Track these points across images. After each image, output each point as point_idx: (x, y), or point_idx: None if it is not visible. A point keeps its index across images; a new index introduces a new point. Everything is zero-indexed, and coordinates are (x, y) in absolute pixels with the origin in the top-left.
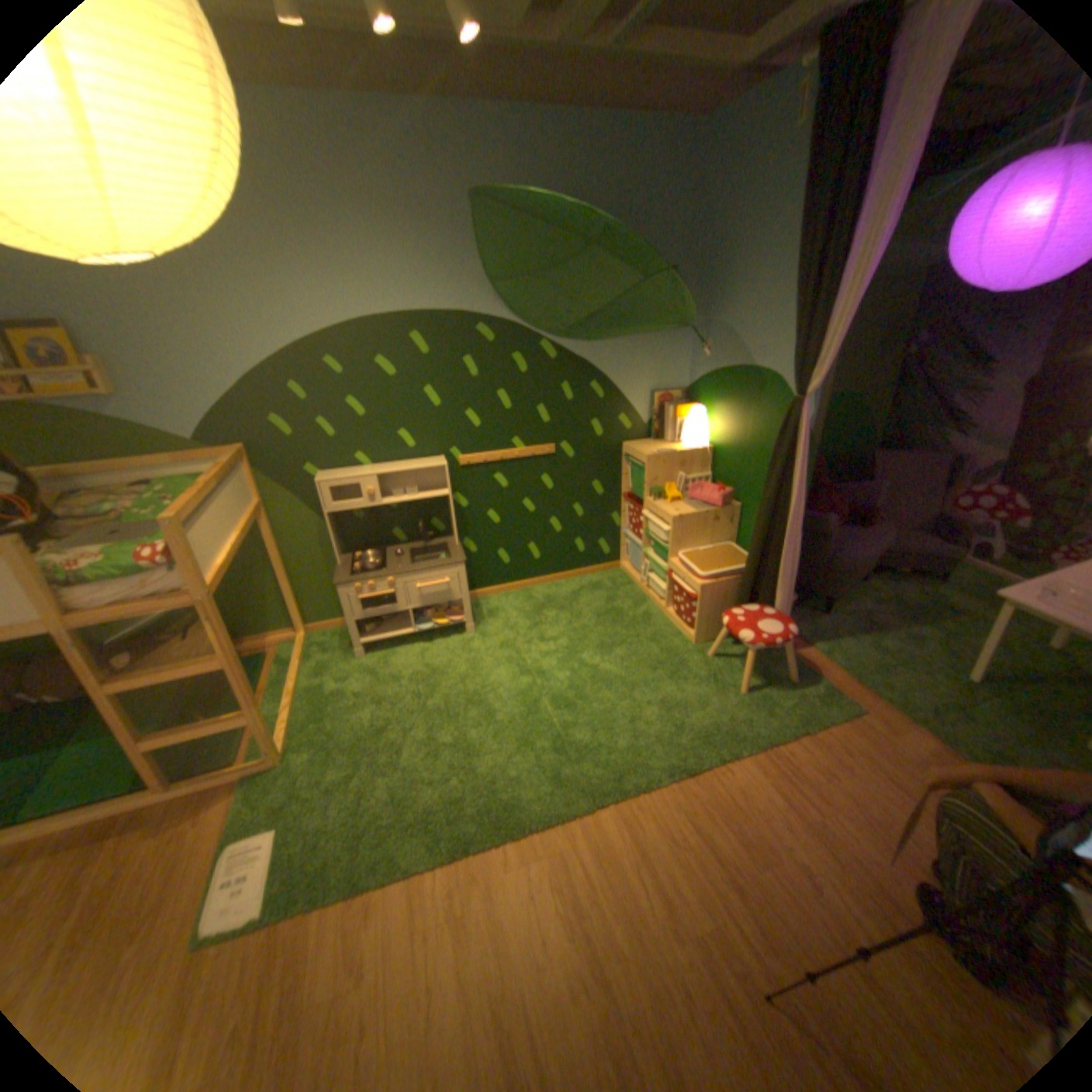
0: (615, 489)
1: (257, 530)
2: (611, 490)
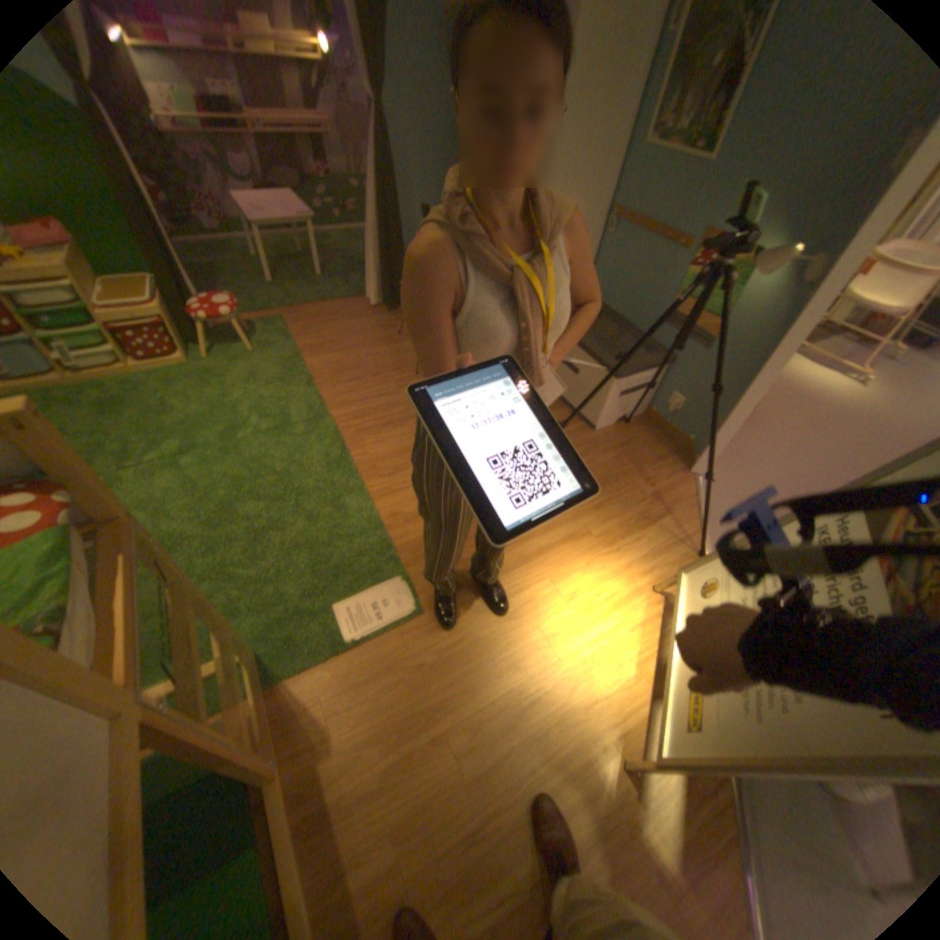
0: None
1: None
2: None
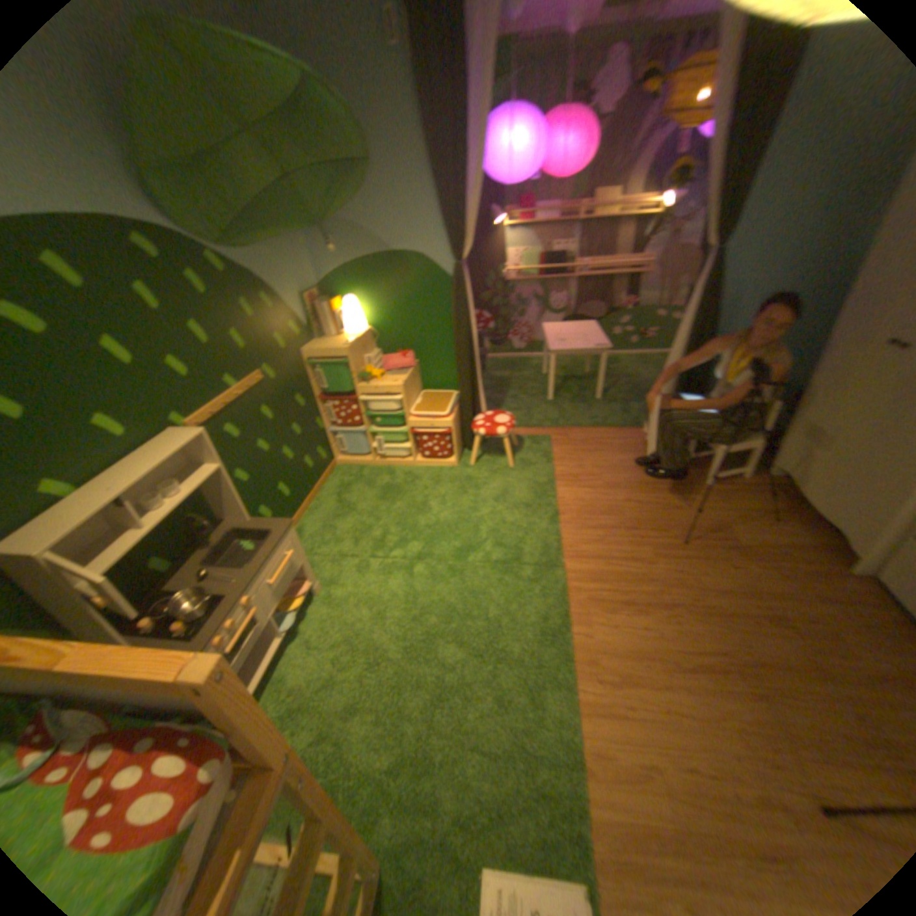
0: (311, 394)
1: None
2: (309, 396)
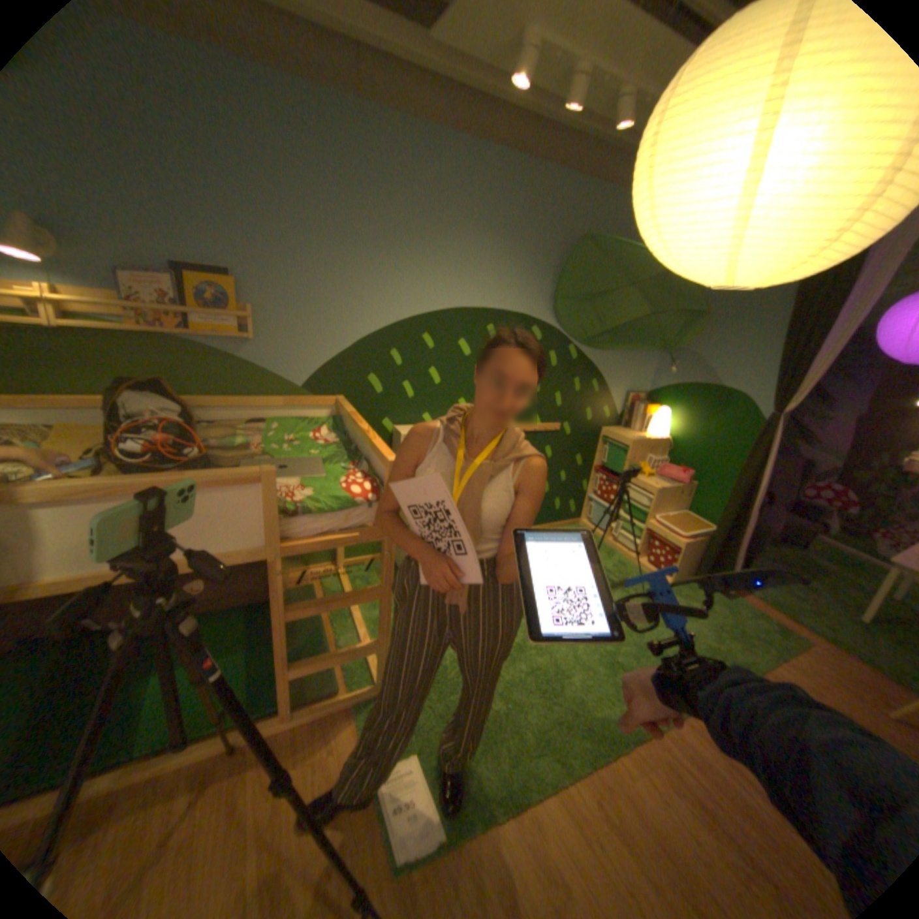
0: (589, 463)
1: None
2: (586, 463)
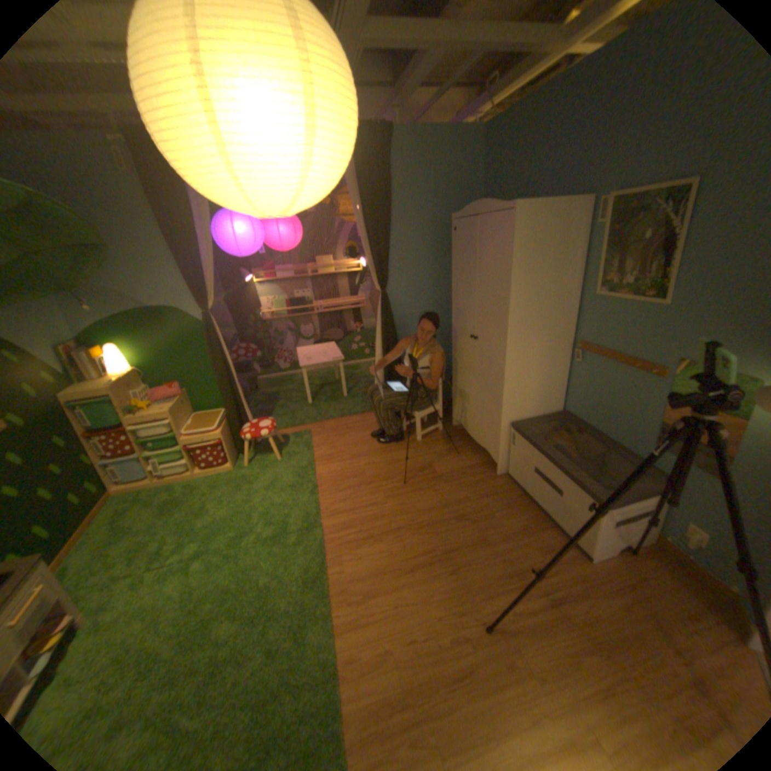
0: (71, 435)
1: None
2: (68, 437)
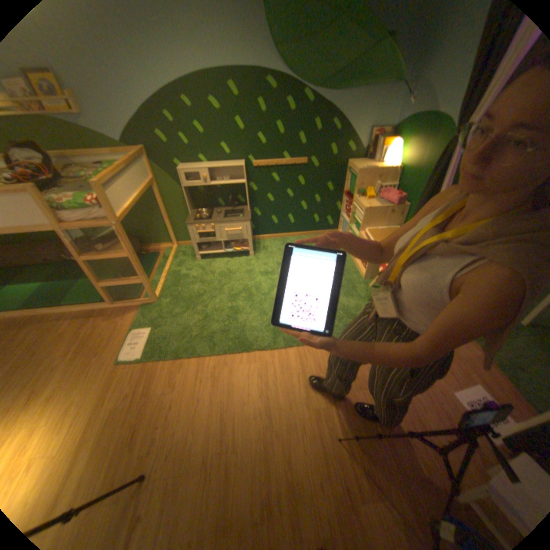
0: (341, 188)
1: (153, 192)
2: (338, 188)
